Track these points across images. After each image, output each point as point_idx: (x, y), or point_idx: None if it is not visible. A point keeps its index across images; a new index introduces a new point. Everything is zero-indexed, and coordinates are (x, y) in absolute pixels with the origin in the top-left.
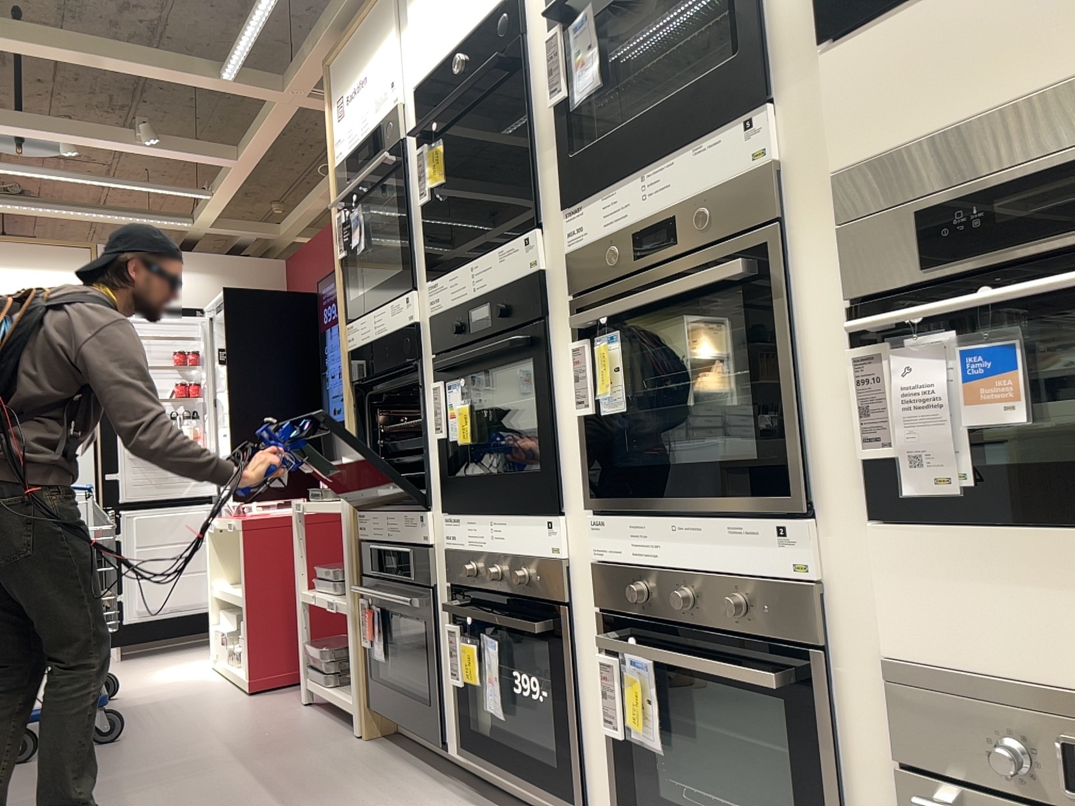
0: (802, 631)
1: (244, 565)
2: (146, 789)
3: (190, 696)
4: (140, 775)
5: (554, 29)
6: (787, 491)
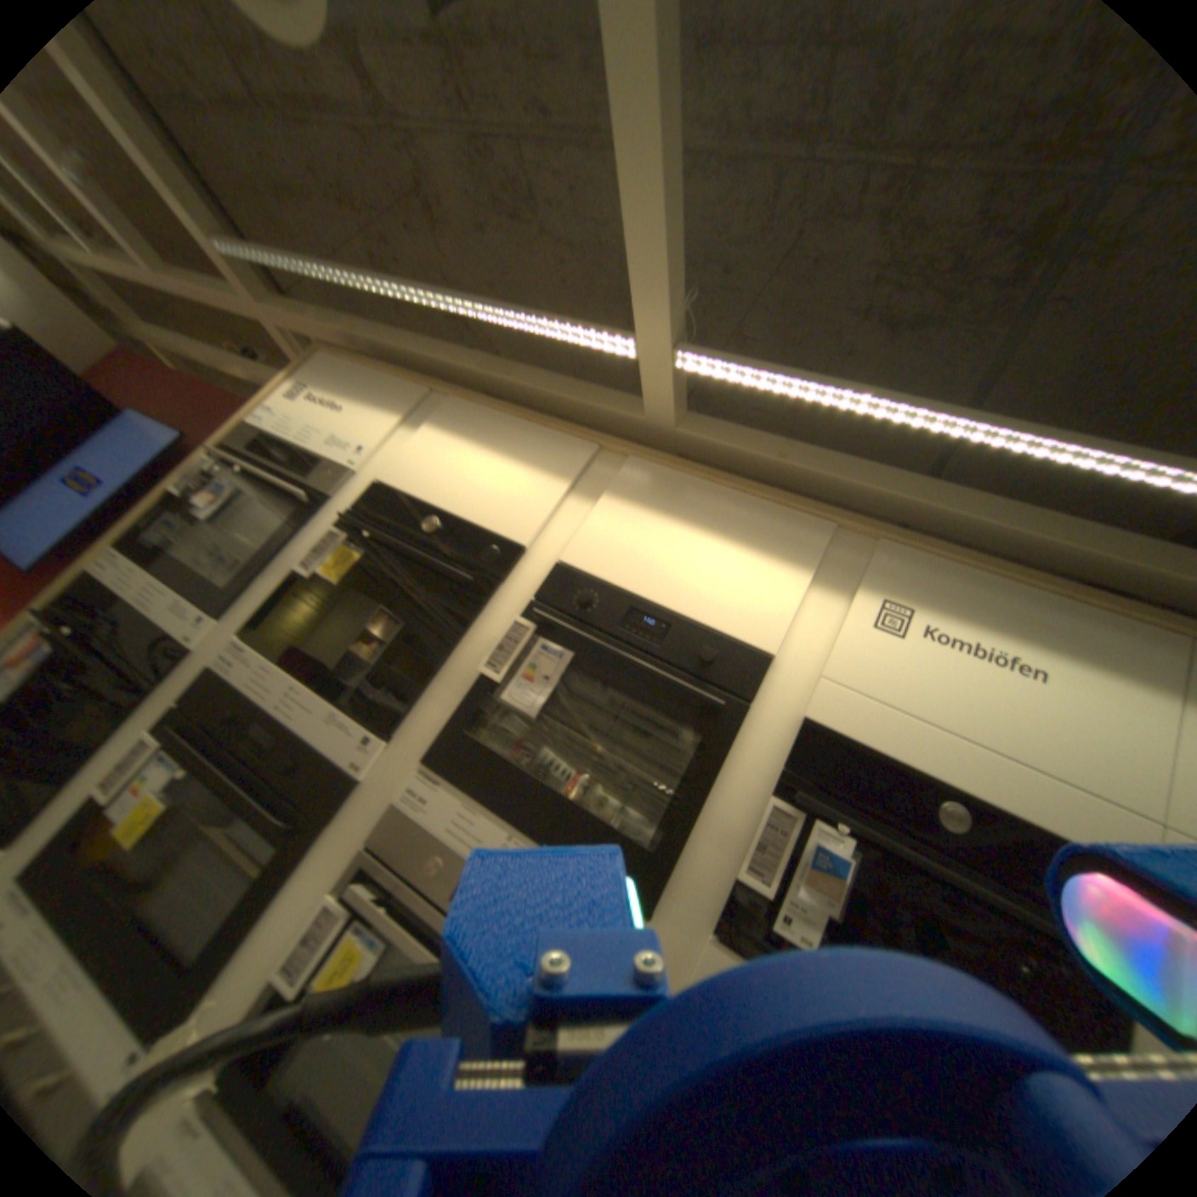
0: None
1: None
2: None
3: None
4: None
5: (534, 626)
6: None
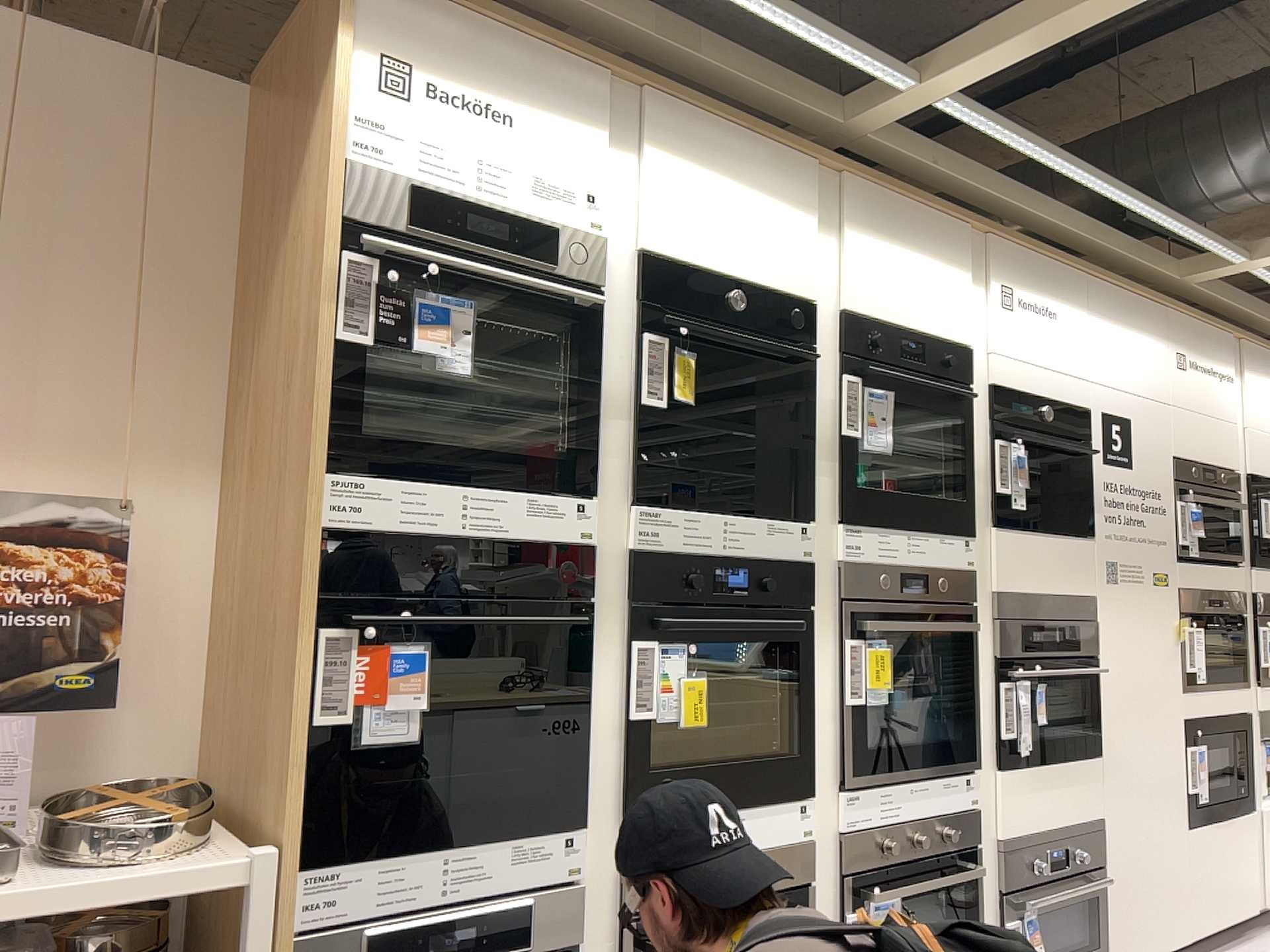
0: (974, 837)
1: None
2: None
3: None
4: None
5: (858, 377)
6: (971, 757)
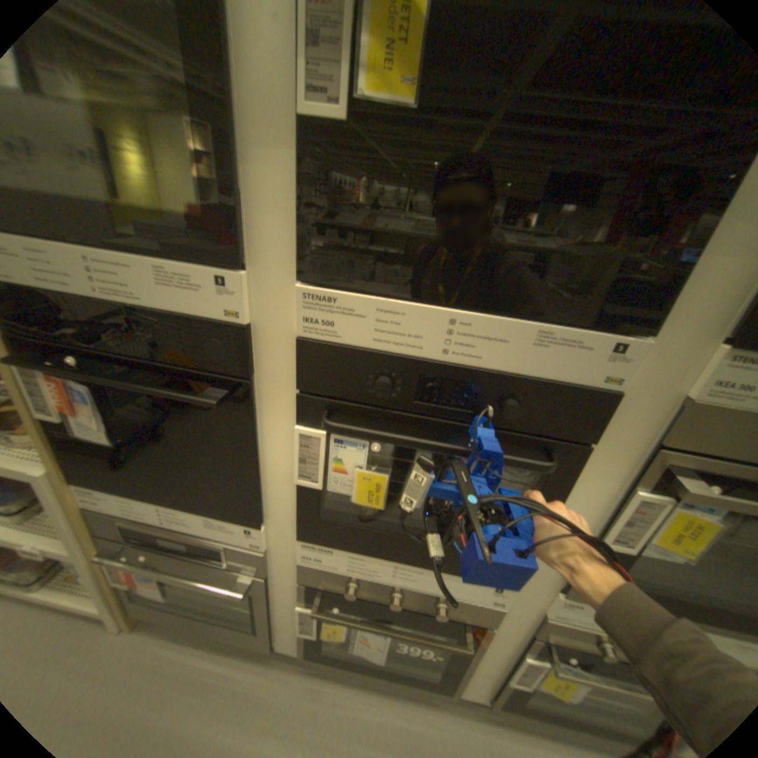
0: None
1: None
2: None
3: None
4: None
5: None
6: None
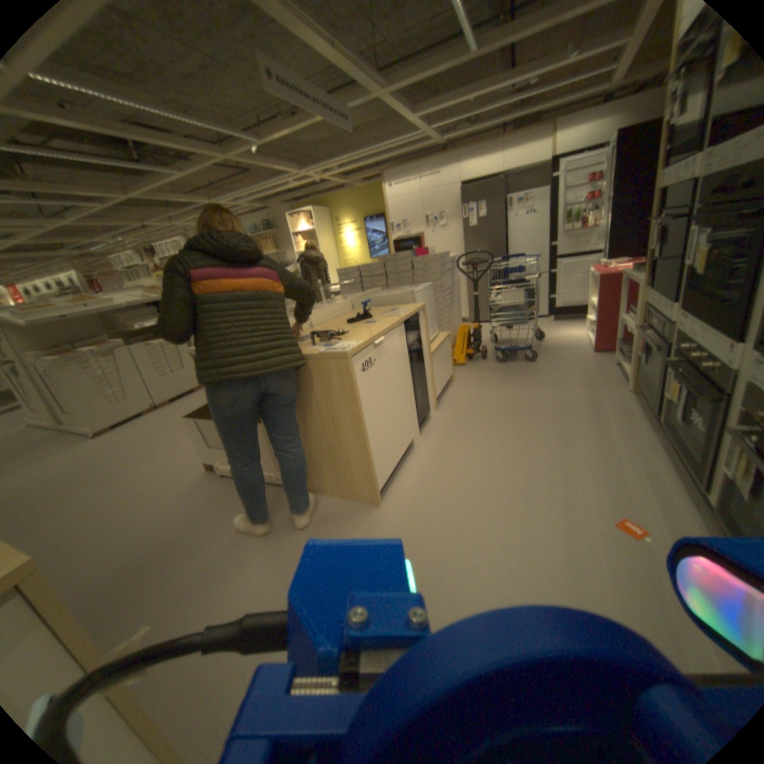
0: None
1: (601, 293)
2: (534, 387)
3: (569, 346)
4: (534, 380)
5: None
6: None
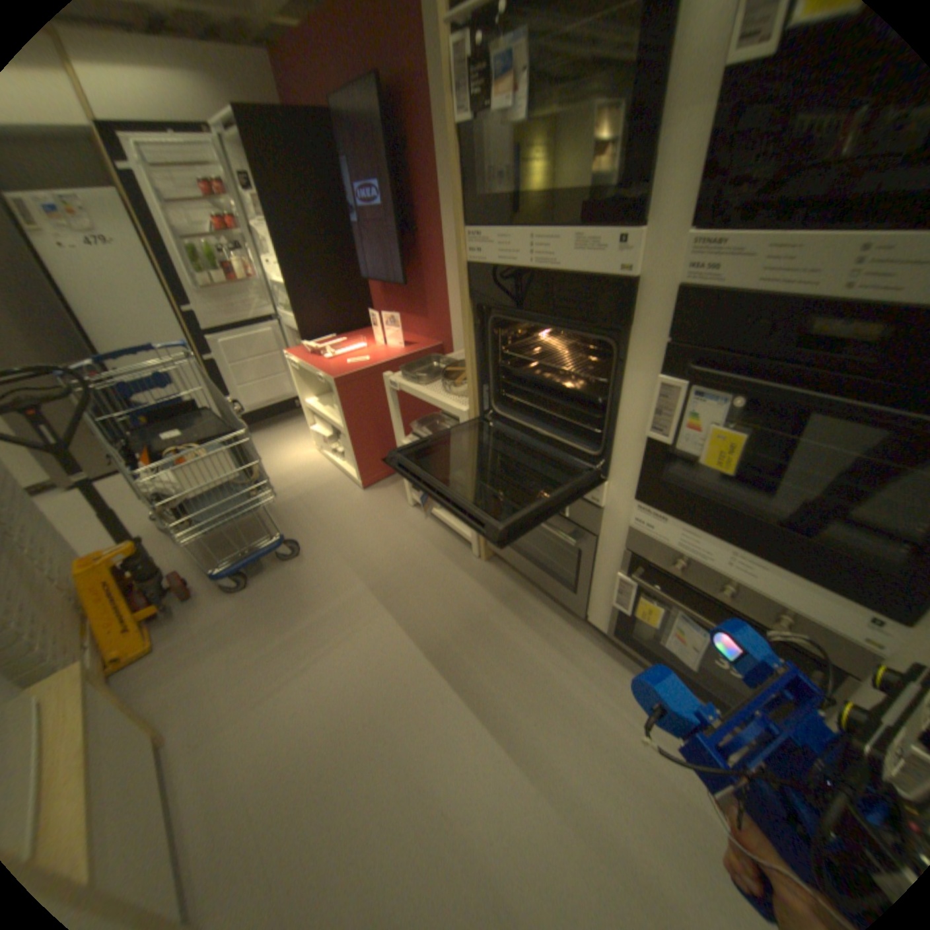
0: None
1: (335, 404)
2: (356, 634)
3: (320, 493)
4: (341, 613)
5: None
6: None
